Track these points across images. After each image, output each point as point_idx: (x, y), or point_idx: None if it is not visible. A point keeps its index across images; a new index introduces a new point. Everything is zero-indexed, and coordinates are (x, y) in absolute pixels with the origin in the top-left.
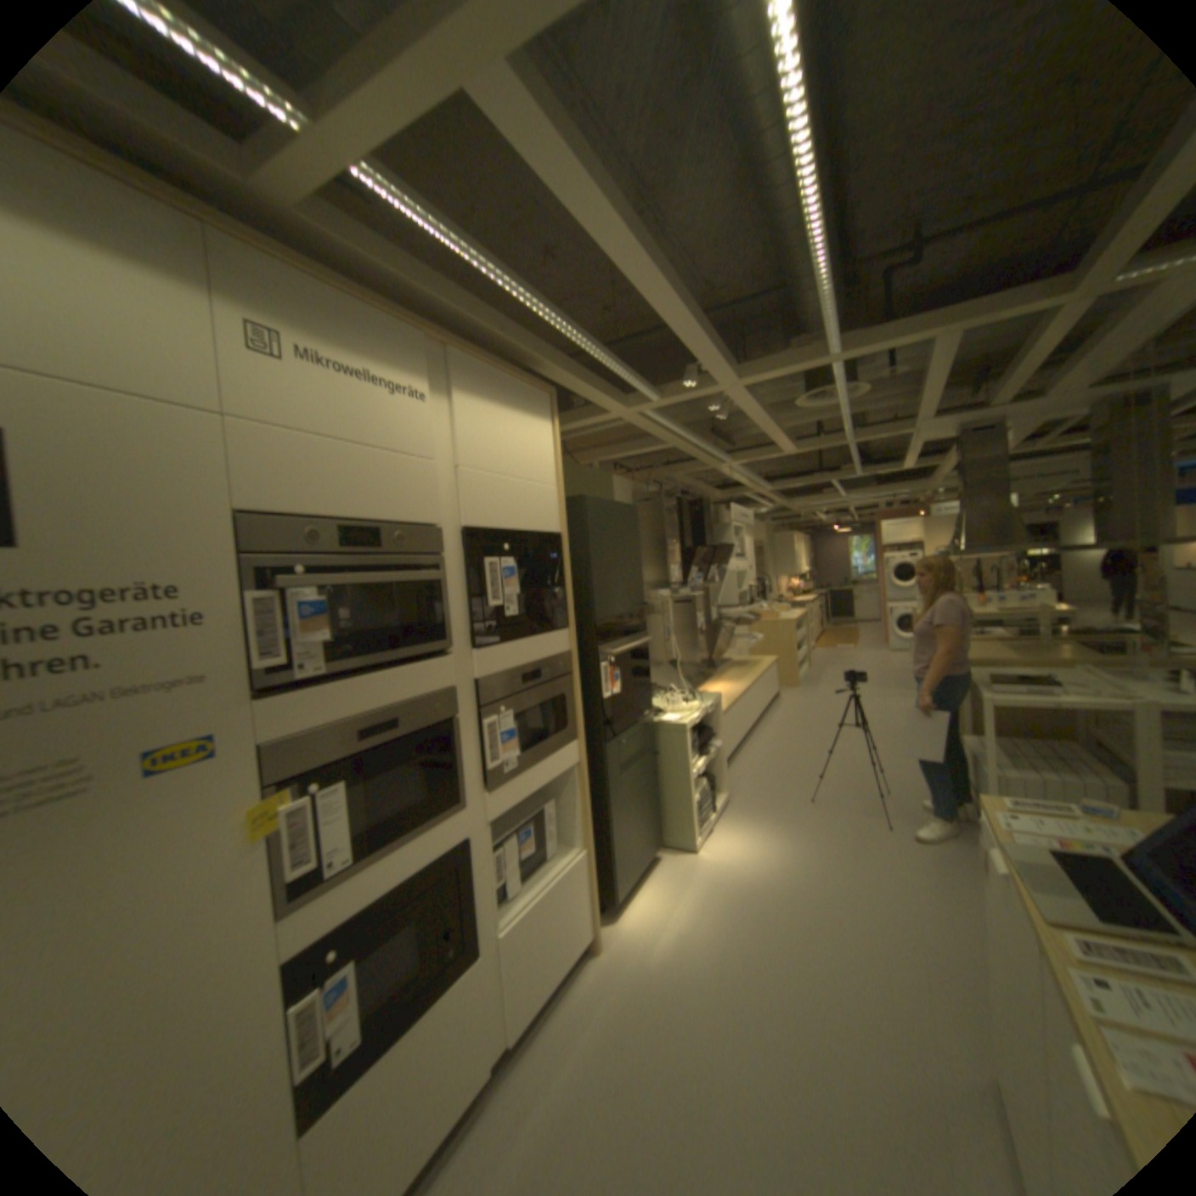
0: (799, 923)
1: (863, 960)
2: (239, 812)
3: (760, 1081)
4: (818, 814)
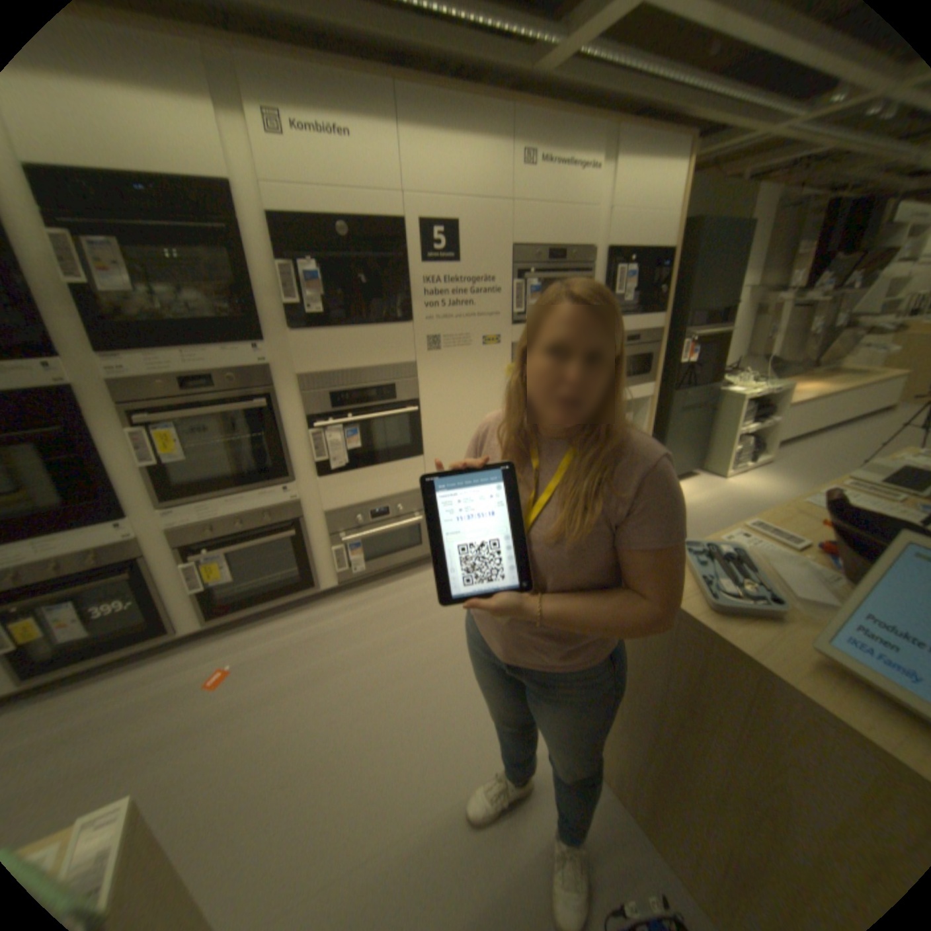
0: None
1: None
2: (503, 366)
3: None
4: None
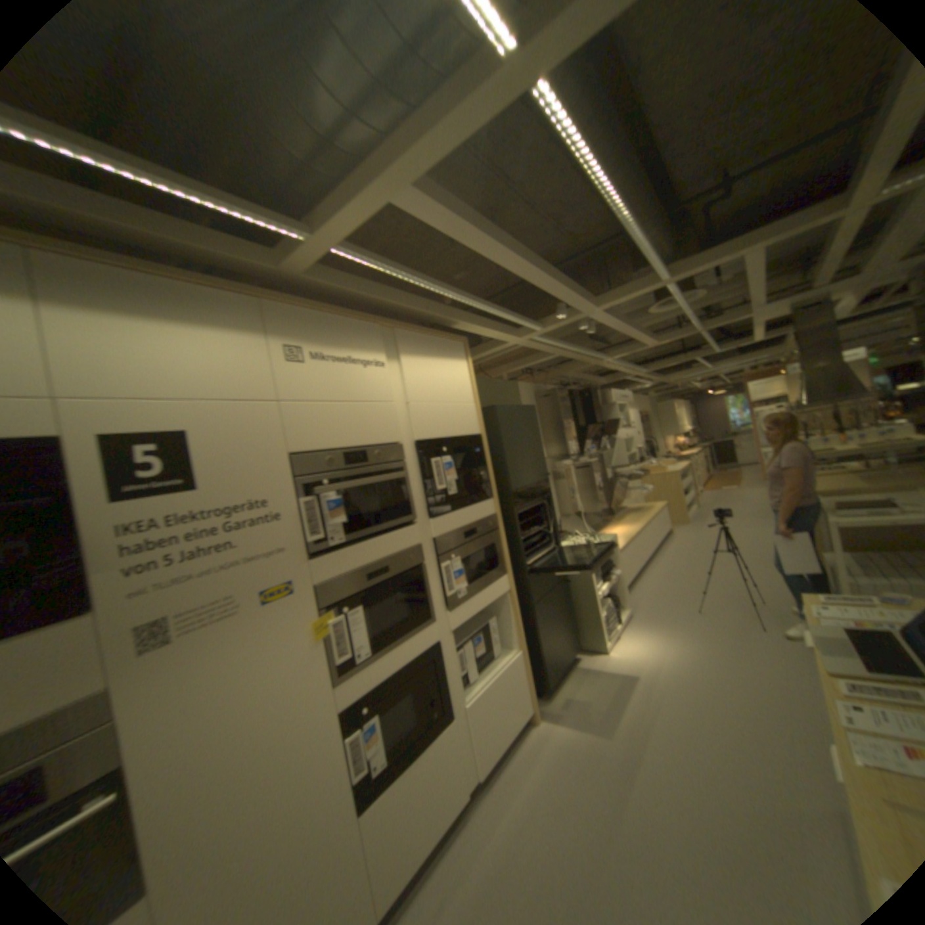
0: (689, 702)
1: (739, 727)
2: (308, 624)
3: (658, 808)
4: (704, 622)
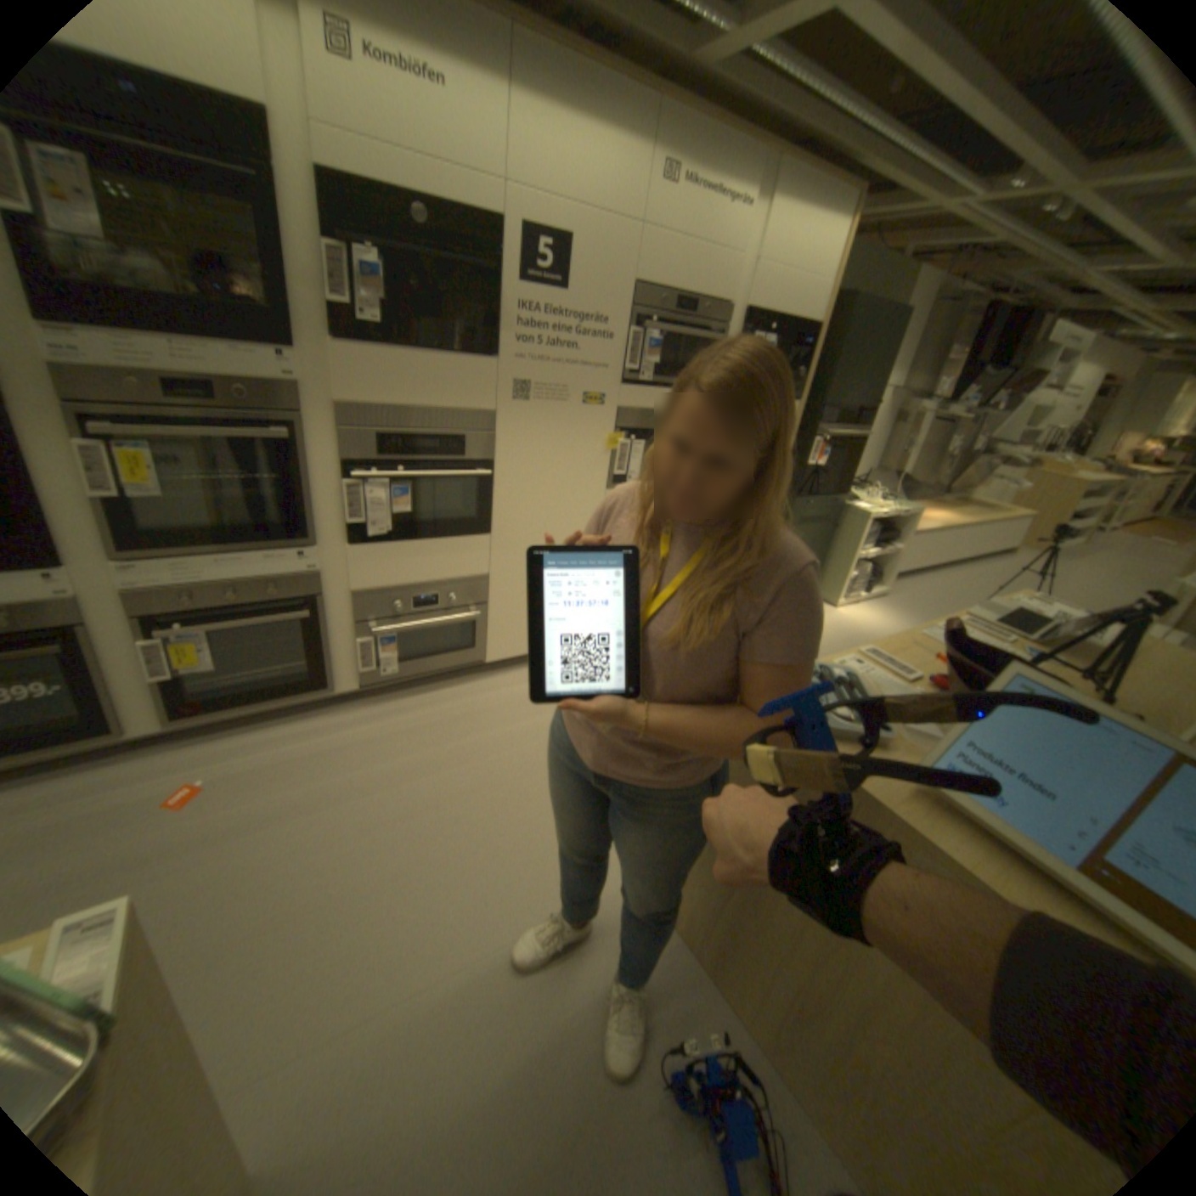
0: None
1: None
2: (604, 435)
3: None
4: None
